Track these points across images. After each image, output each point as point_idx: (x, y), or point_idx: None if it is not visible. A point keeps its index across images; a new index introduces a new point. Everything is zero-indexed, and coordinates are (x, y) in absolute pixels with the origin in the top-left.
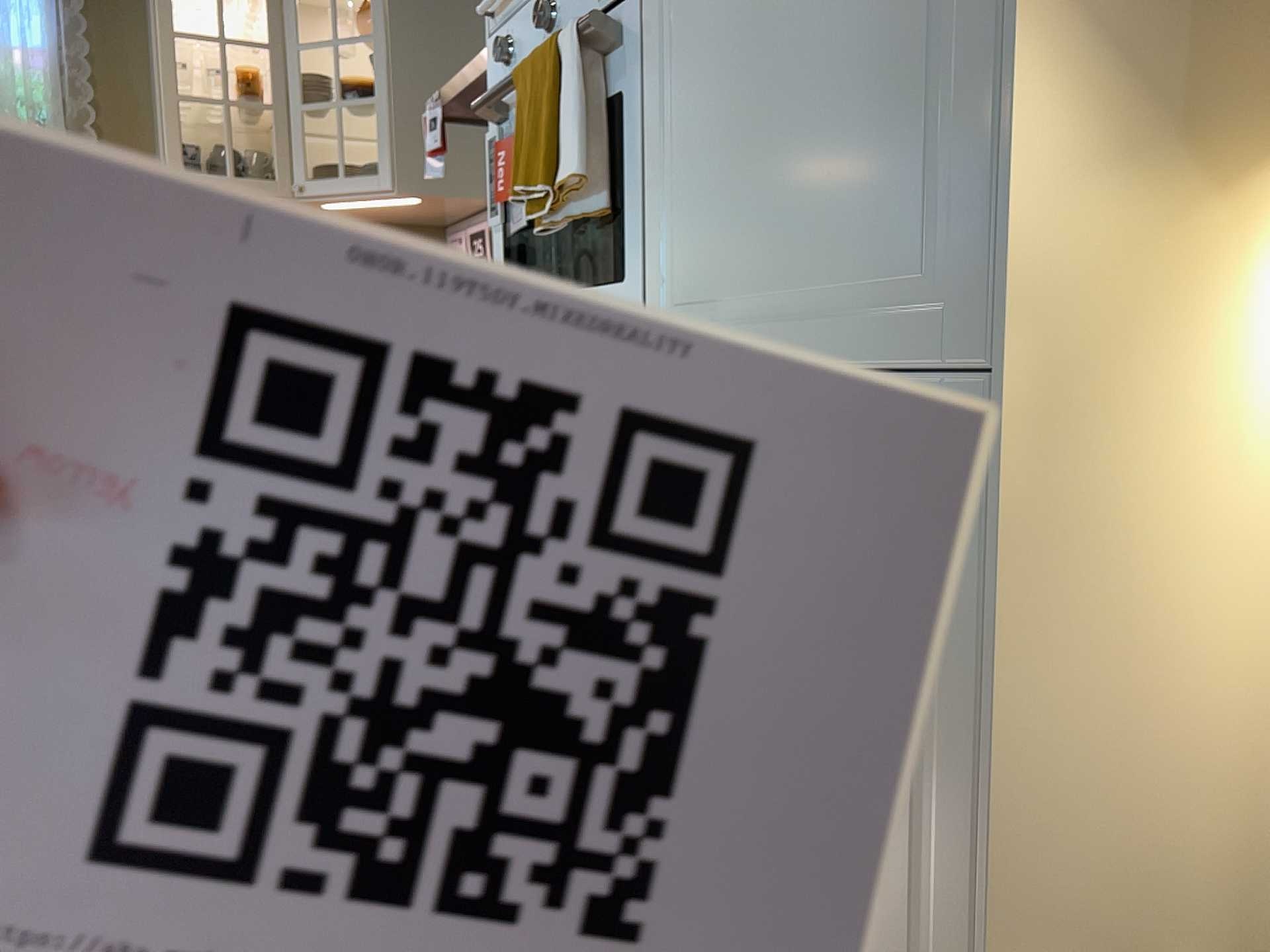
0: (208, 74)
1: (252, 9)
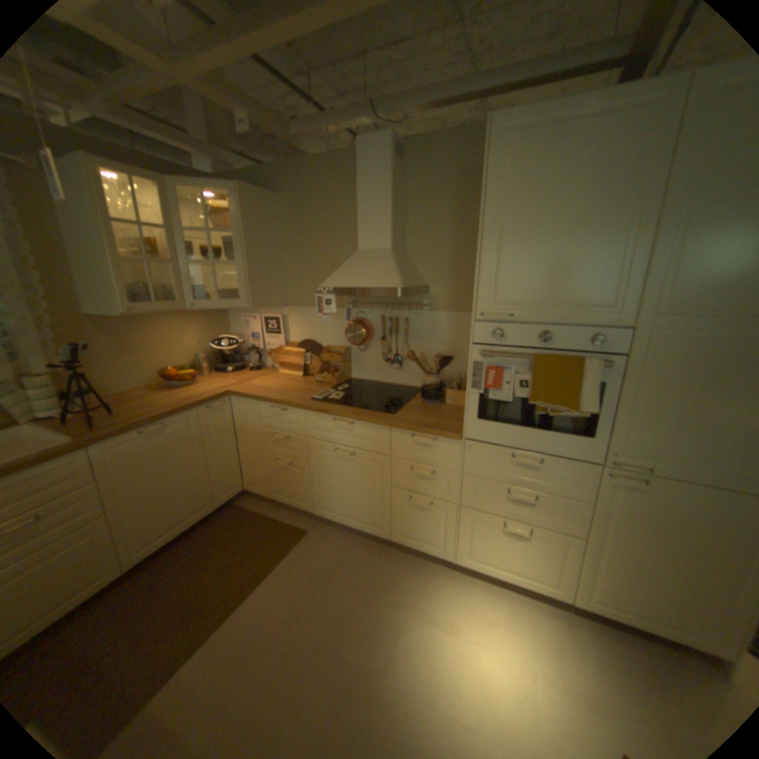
0: (125, 243)
1: (144, 203)
